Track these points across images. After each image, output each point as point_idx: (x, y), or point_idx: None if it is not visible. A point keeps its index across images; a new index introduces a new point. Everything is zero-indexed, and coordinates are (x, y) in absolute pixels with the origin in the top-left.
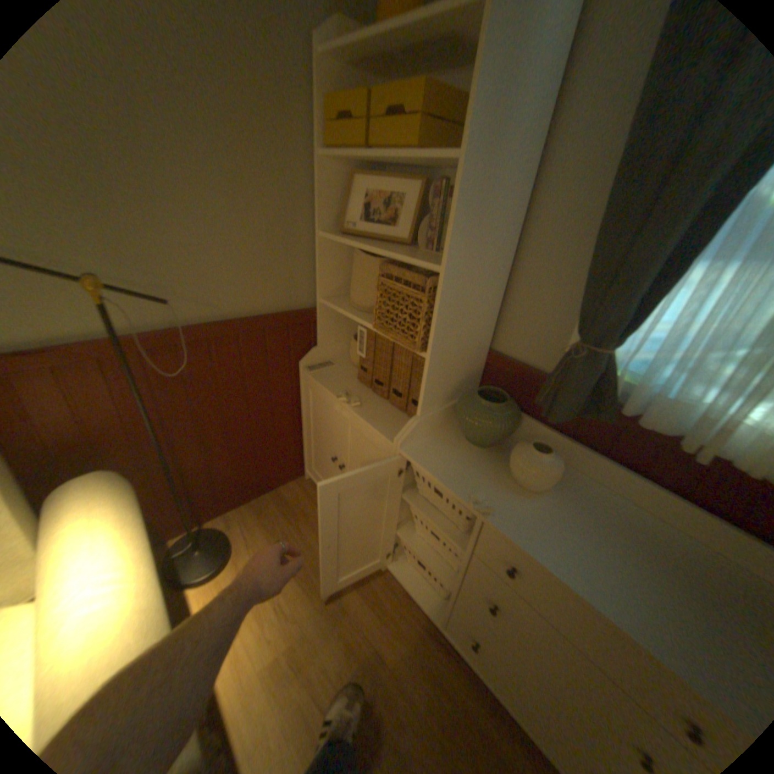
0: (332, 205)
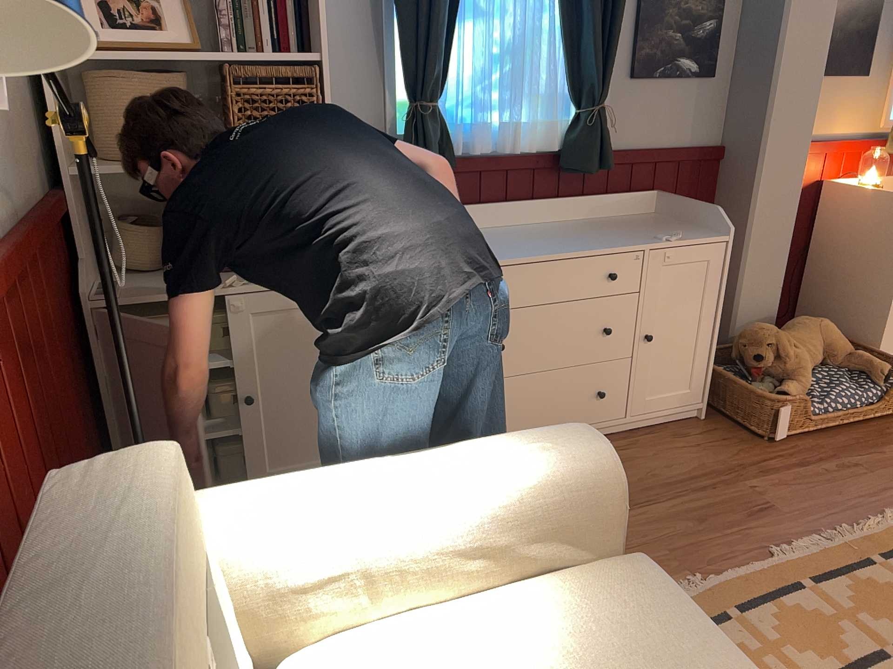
0: None
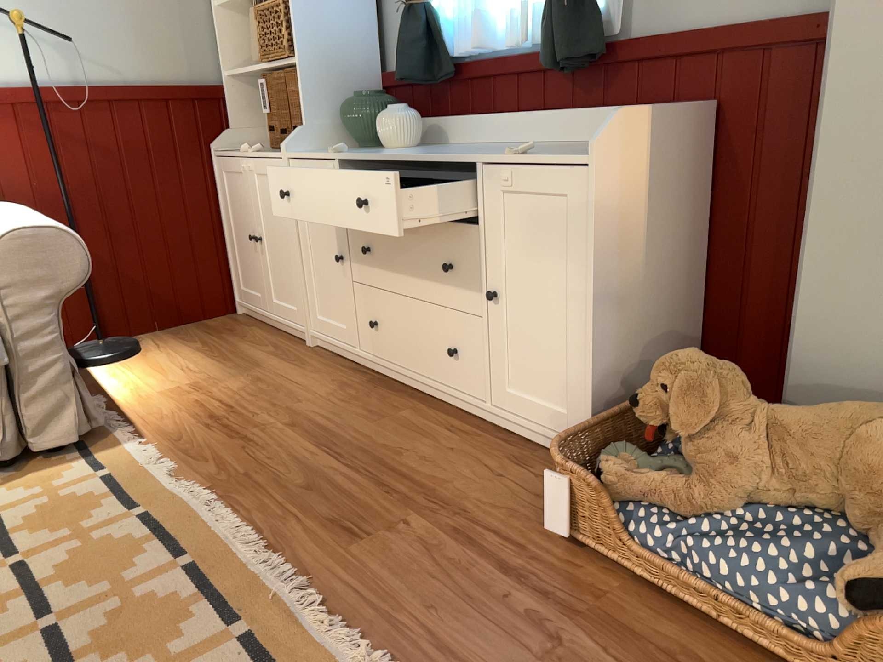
0: None
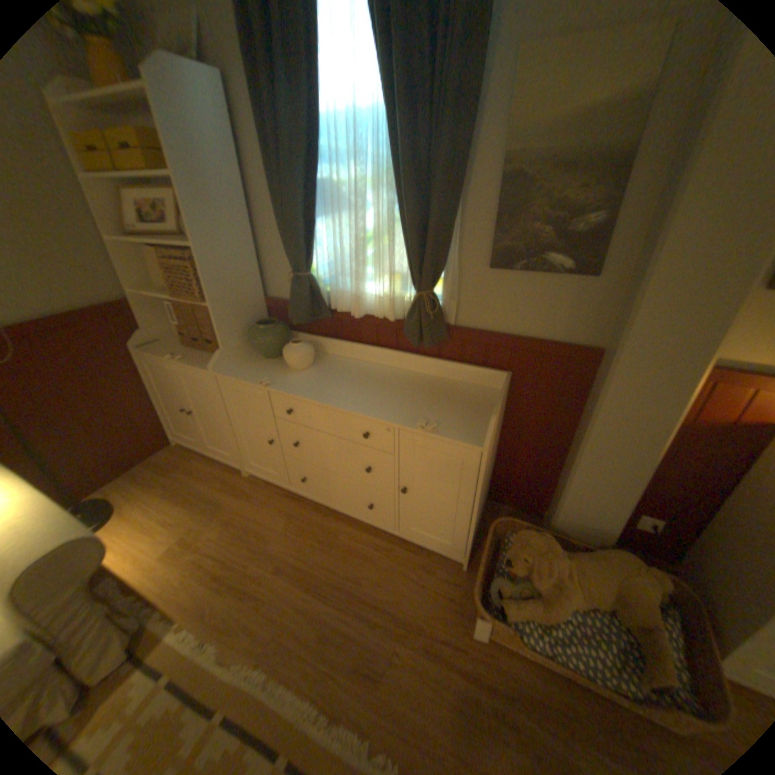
0: (109, 215)
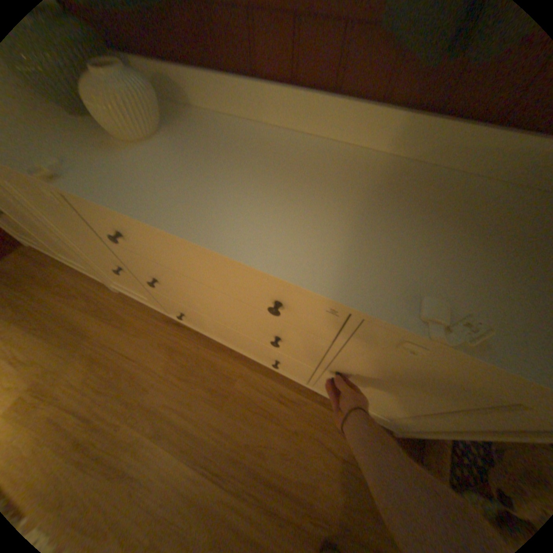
0: None
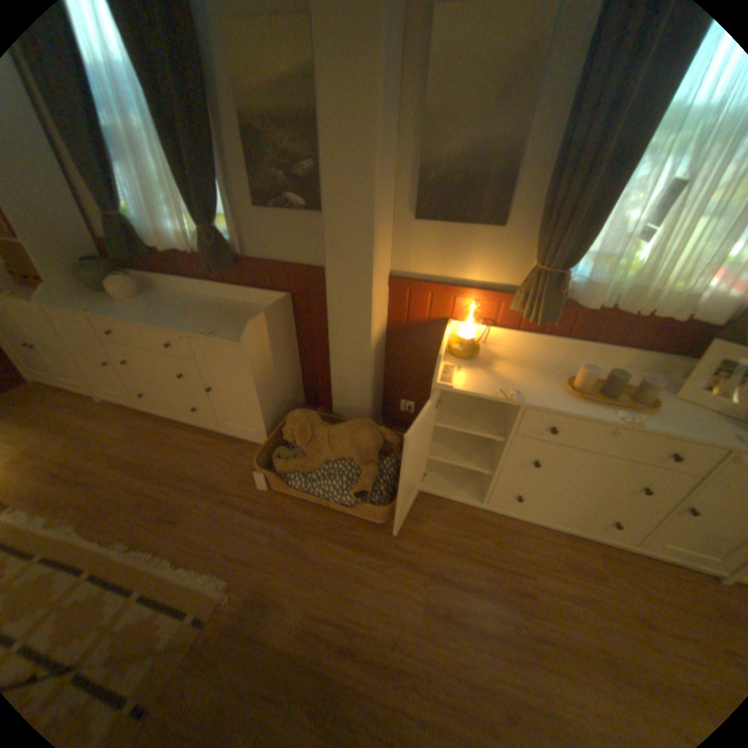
0: None
